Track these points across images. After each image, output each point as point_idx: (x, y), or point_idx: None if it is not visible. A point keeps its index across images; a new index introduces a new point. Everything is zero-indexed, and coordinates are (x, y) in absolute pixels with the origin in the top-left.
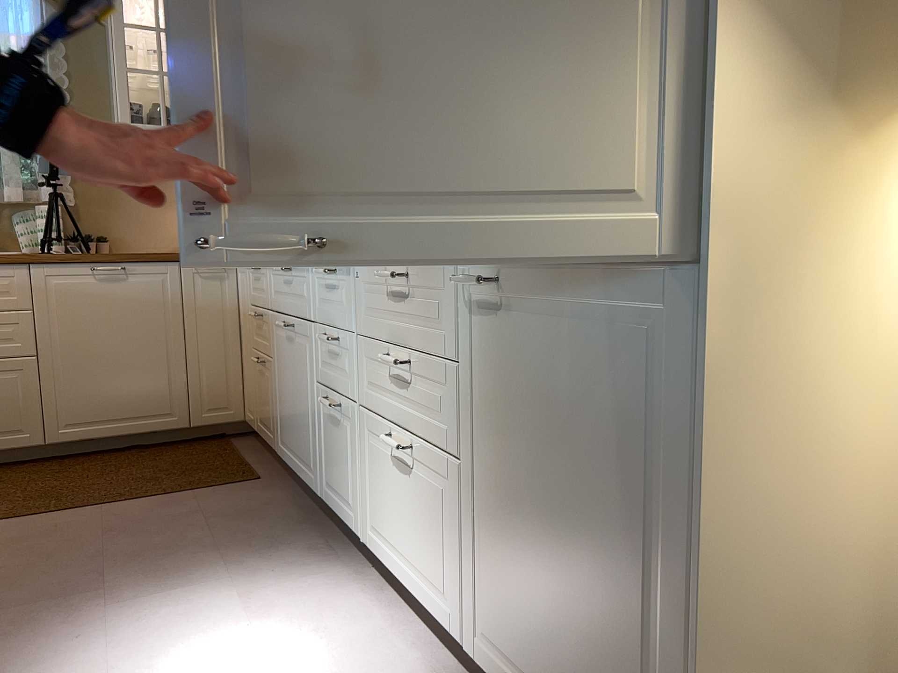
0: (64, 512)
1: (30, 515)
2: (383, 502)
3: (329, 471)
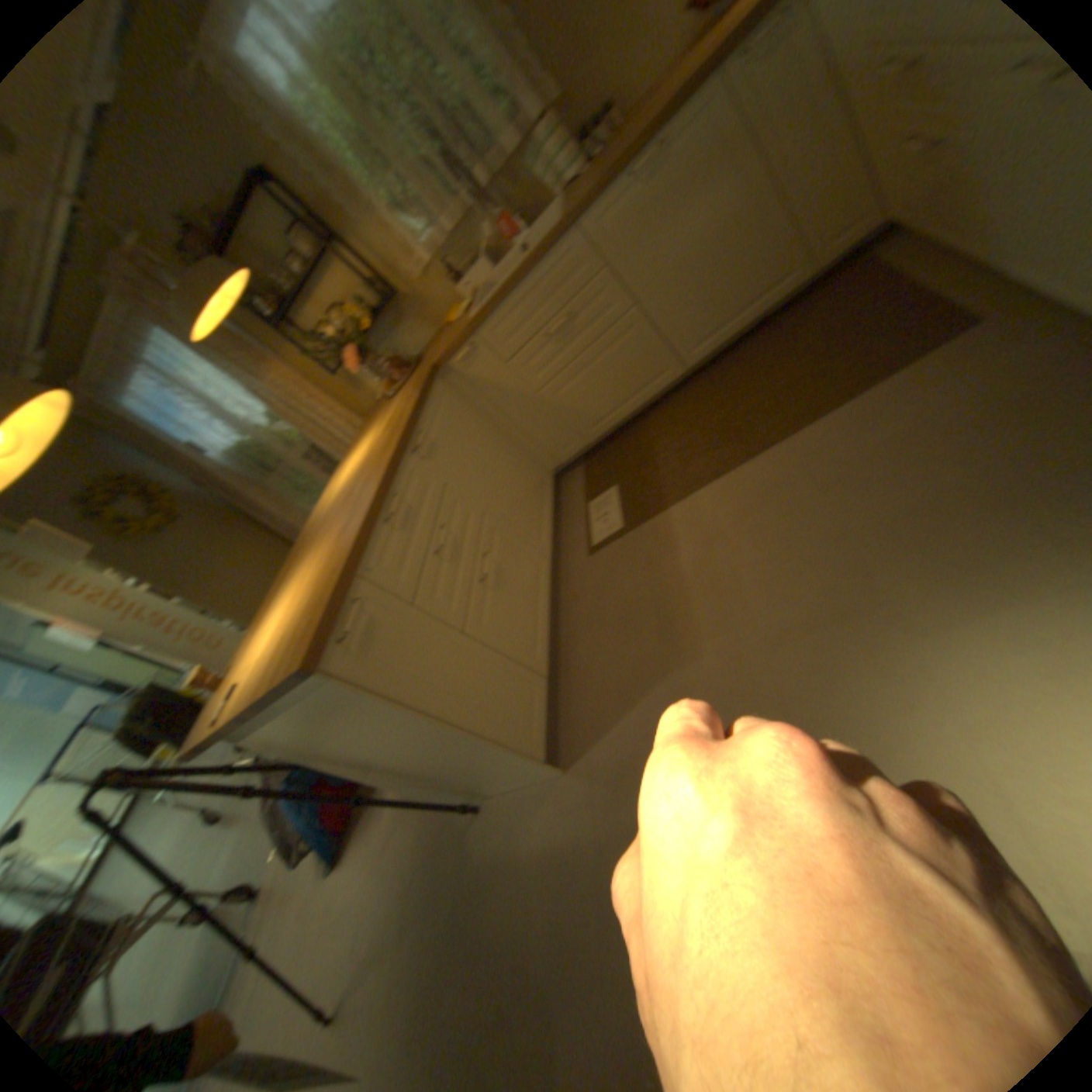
0: (755, 456)
1: (726, 468)
2: None
3: None
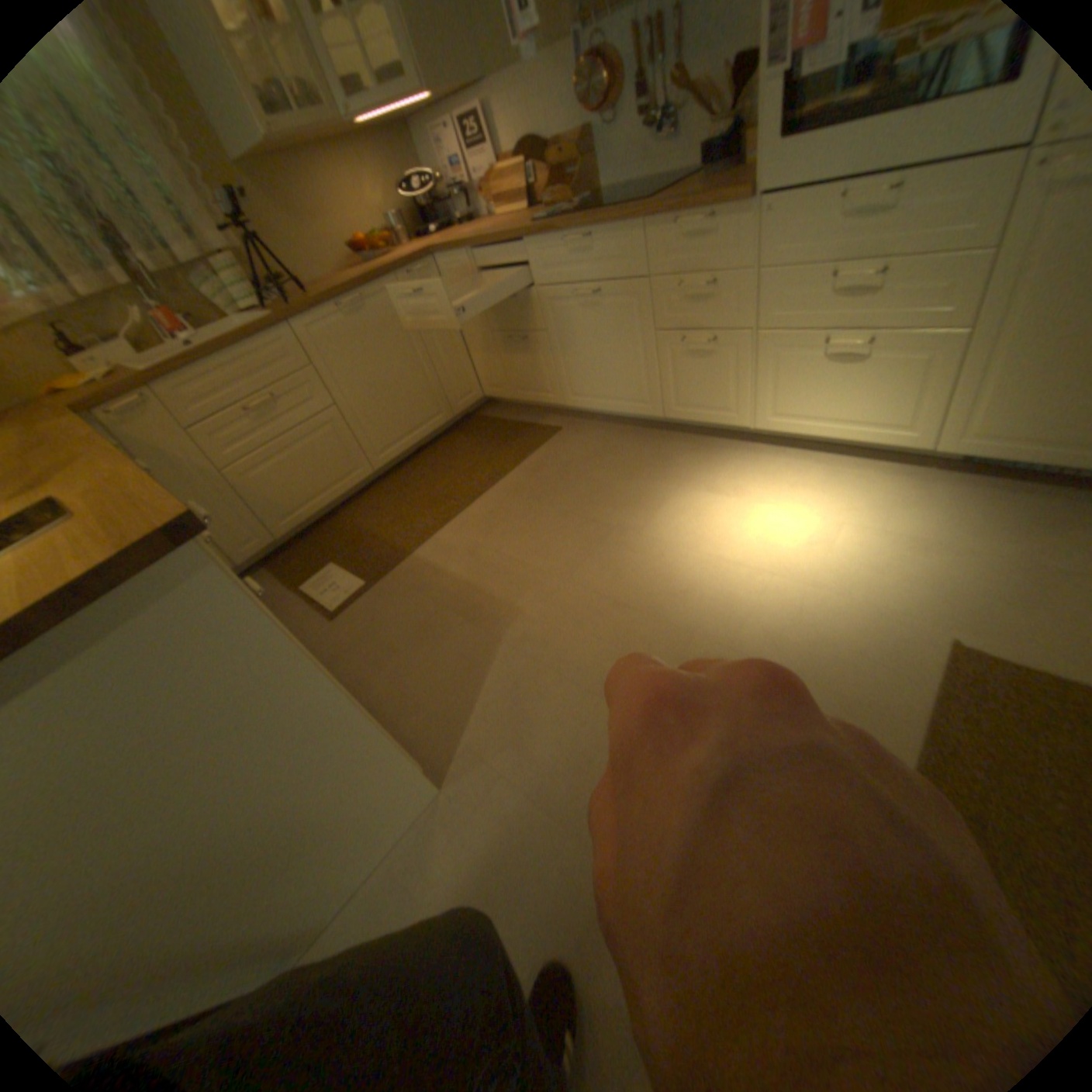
0: (471, 502)
1: (452, 514)
2: (797, 389)
3: (681, 392)
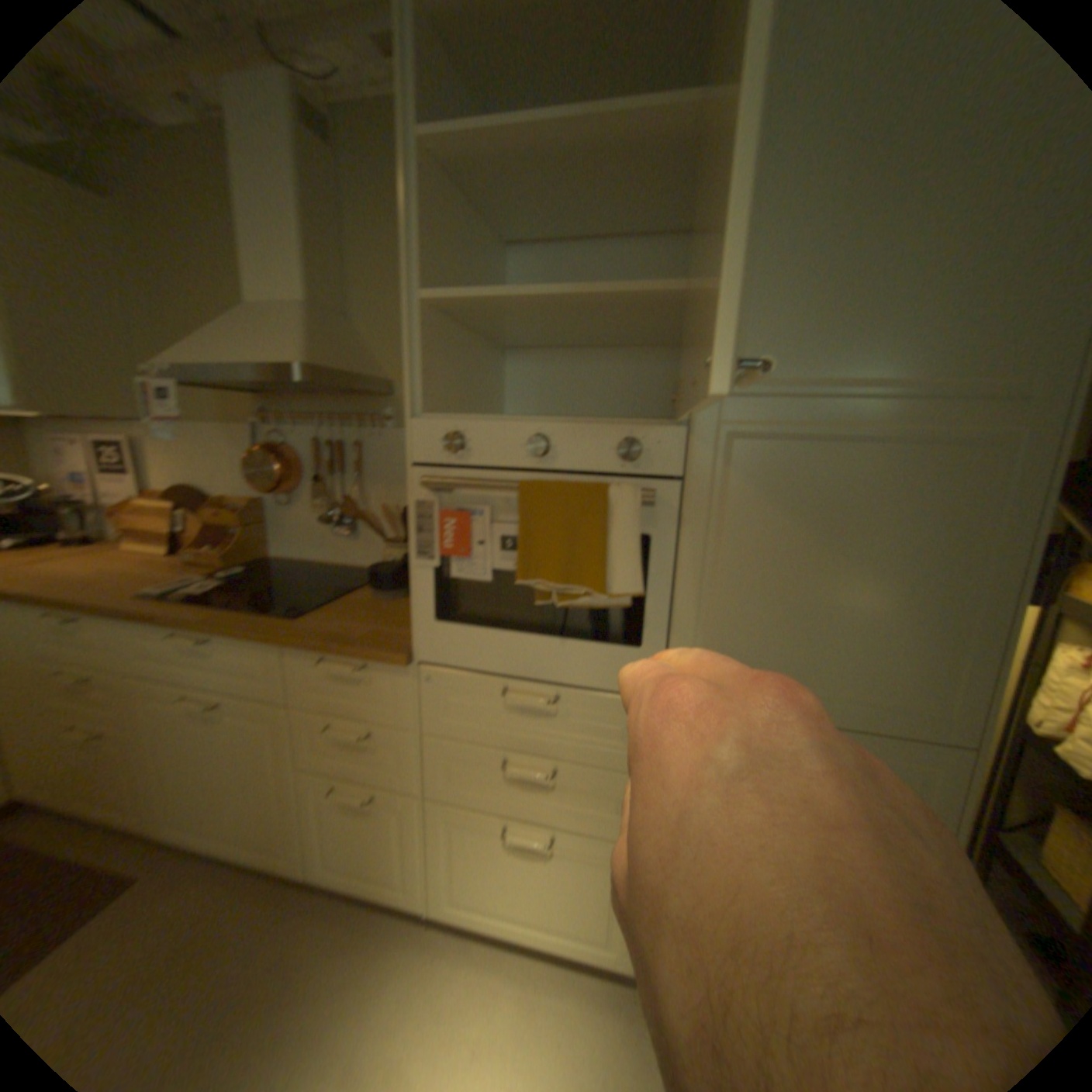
0: None
1: None
2: (474, 883)
3: (328, 860)
